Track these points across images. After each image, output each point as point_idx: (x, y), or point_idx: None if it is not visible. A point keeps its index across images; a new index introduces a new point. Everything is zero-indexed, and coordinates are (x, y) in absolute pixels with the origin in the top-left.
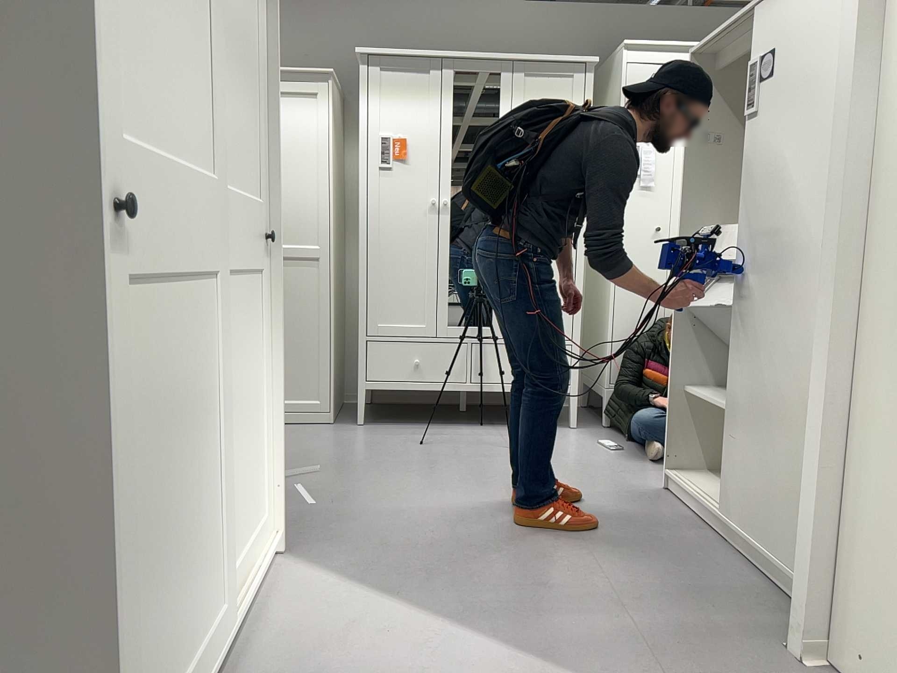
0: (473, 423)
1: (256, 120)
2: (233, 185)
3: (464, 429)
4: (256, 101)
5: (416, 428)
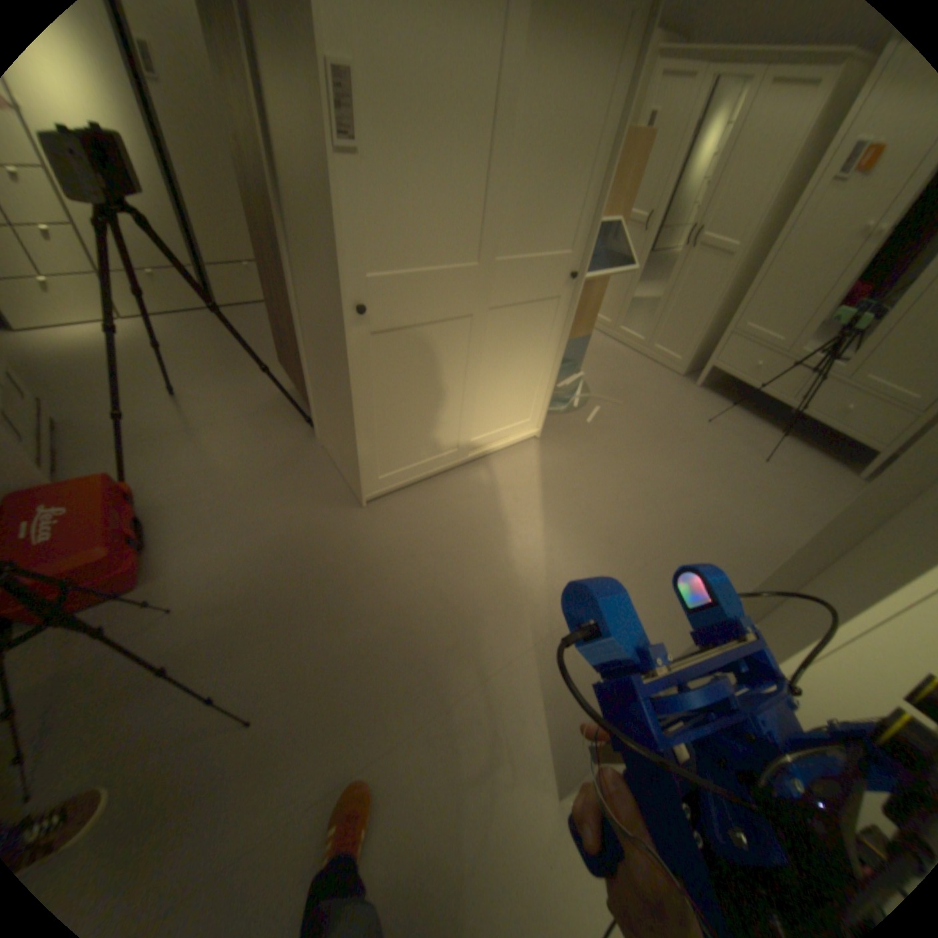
0: (783, 426)
1: (587, 191)
2: (533, 249)
3: (766, 426)
4: (591, 176)
5: (732, 406)
